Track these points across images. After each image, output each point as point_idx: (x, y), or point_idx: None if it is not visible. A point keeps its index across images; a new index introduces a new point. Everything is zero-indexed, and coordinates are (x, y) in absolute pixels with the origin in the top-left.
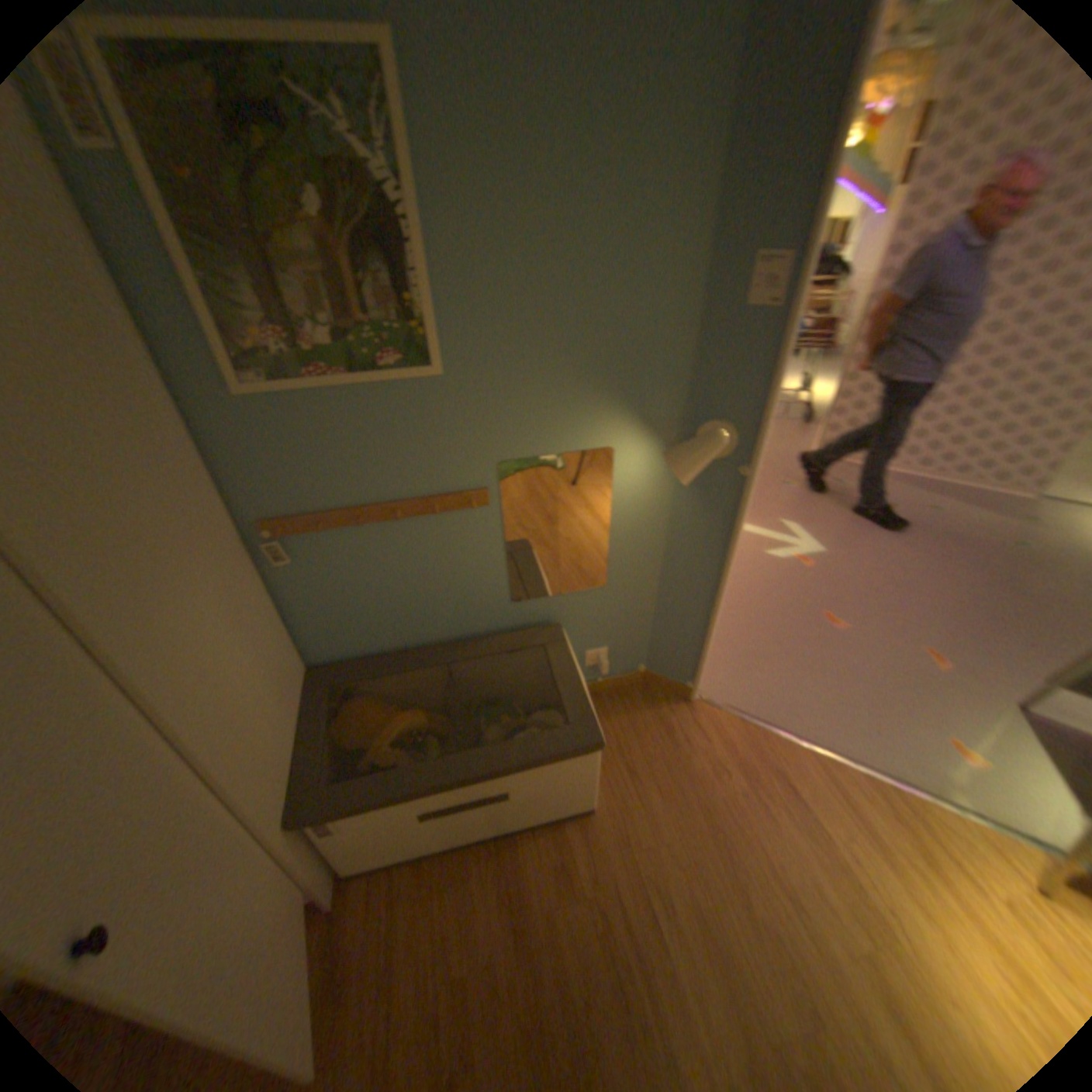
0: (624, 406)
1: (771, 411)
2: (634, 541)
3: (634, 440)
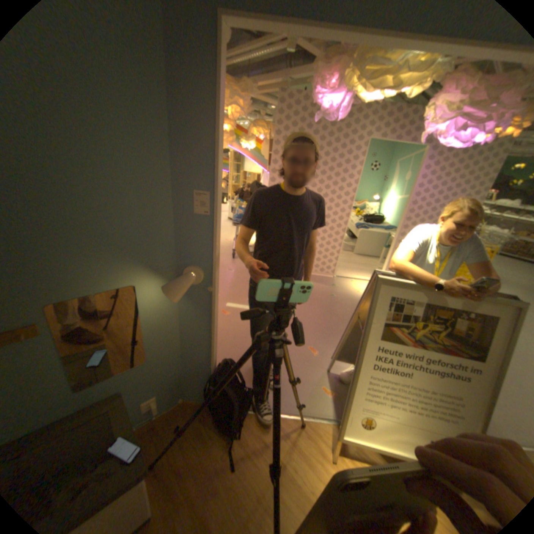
0: (139, 264)
1: (218, 261)
2: (162, 334)
3: (150, 281)
